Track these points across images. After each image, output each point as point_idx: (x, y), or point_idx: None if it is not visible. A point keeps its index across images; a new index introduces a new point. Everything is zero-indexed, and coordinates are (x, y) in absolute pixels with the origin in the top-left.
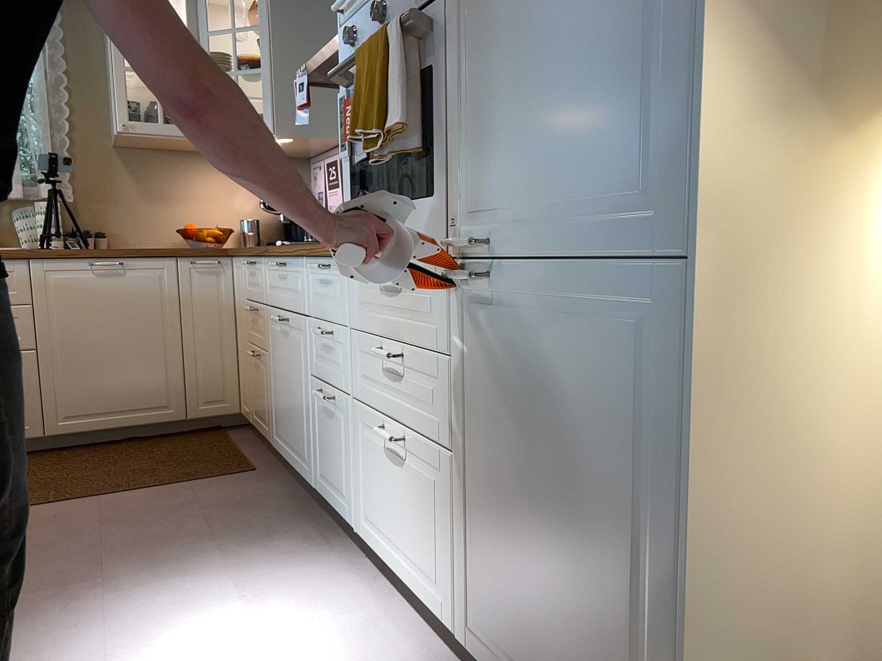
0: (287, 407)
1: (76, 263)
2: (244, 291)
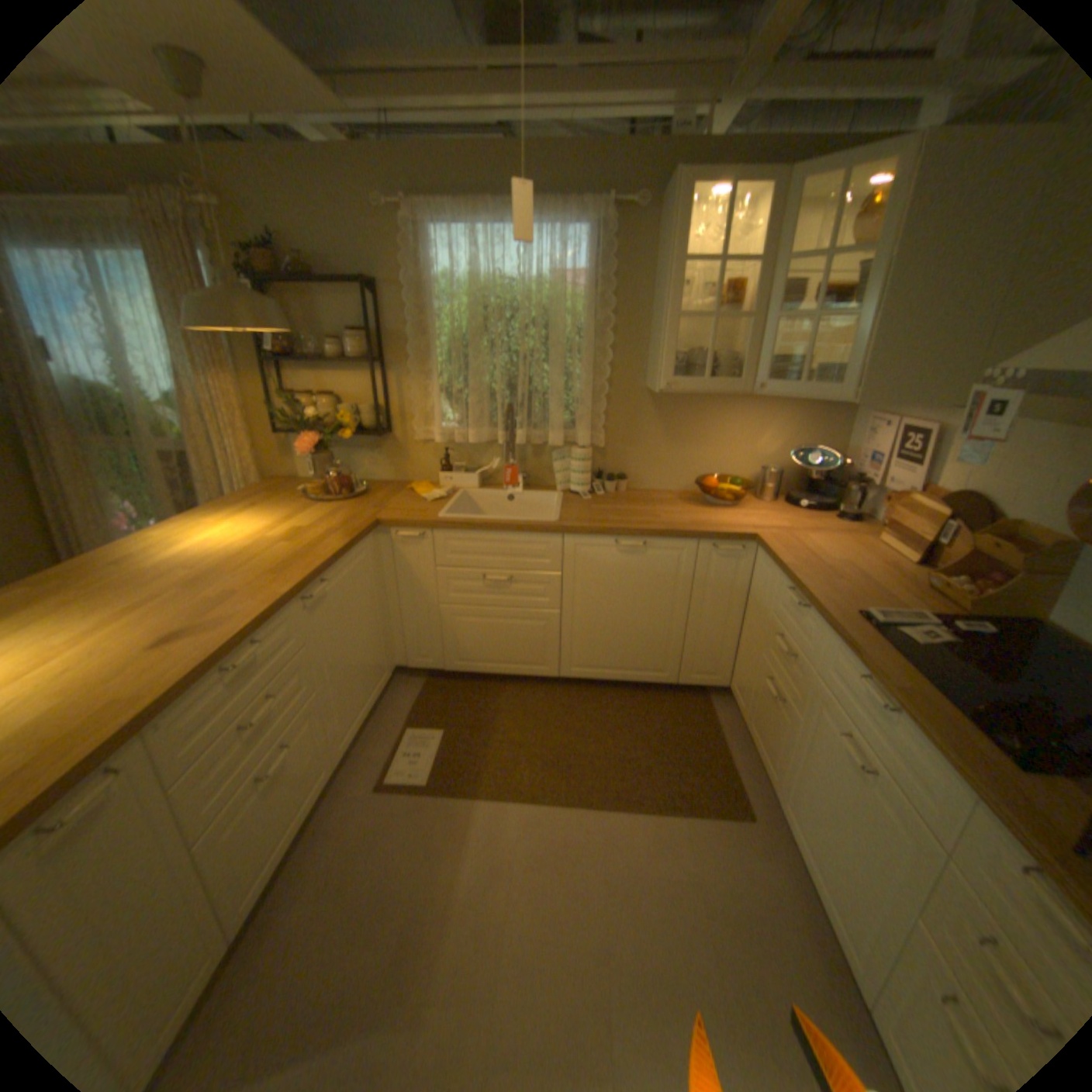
0: (832, 839)
1: (603, 540)
2: (771, 602)
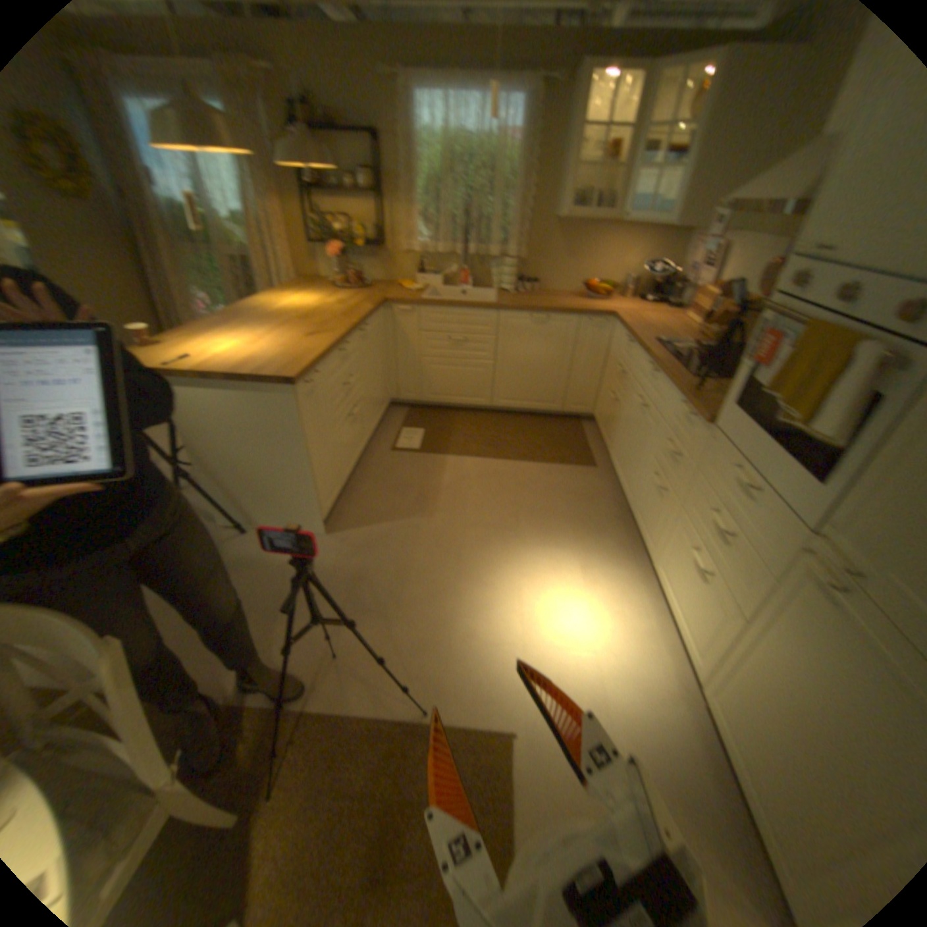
0: (629, 453)
1: (524, 316)
2: (618, 351)
